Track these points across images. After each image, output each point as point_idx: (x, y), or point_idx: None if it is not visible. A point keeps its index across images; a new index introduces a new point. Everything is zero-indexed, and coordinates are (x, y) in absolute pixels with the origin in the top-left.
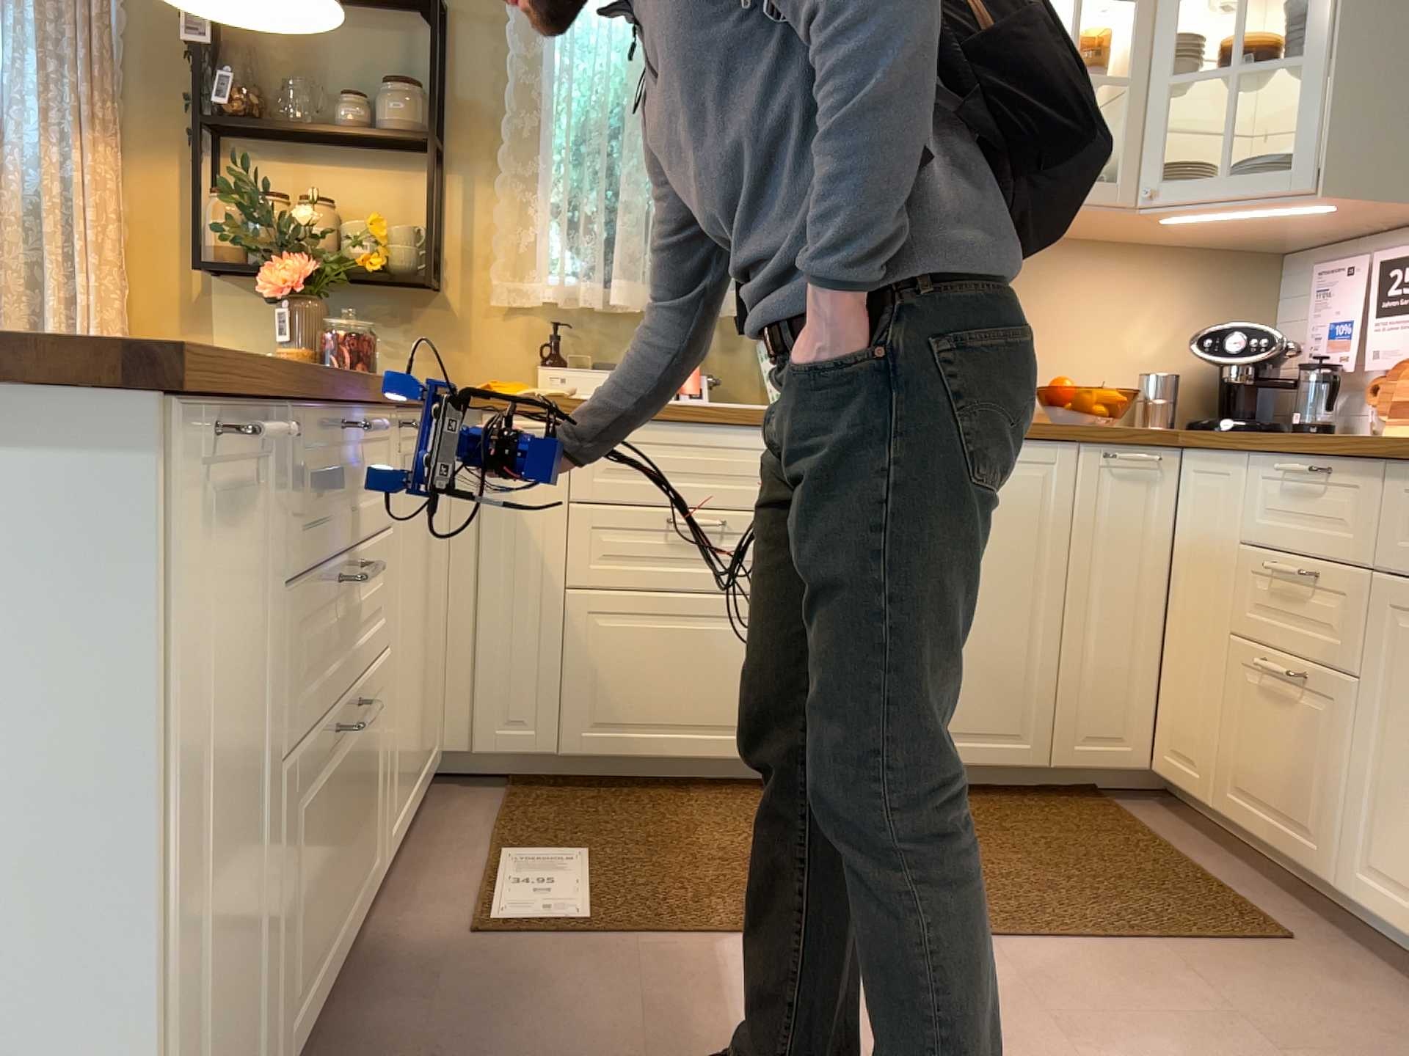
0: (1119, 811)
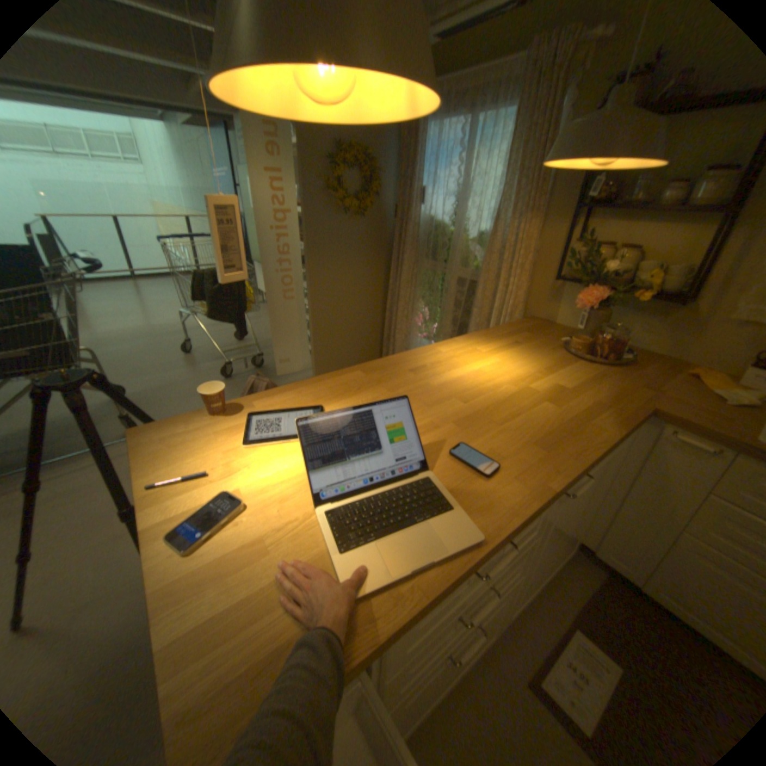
0: None
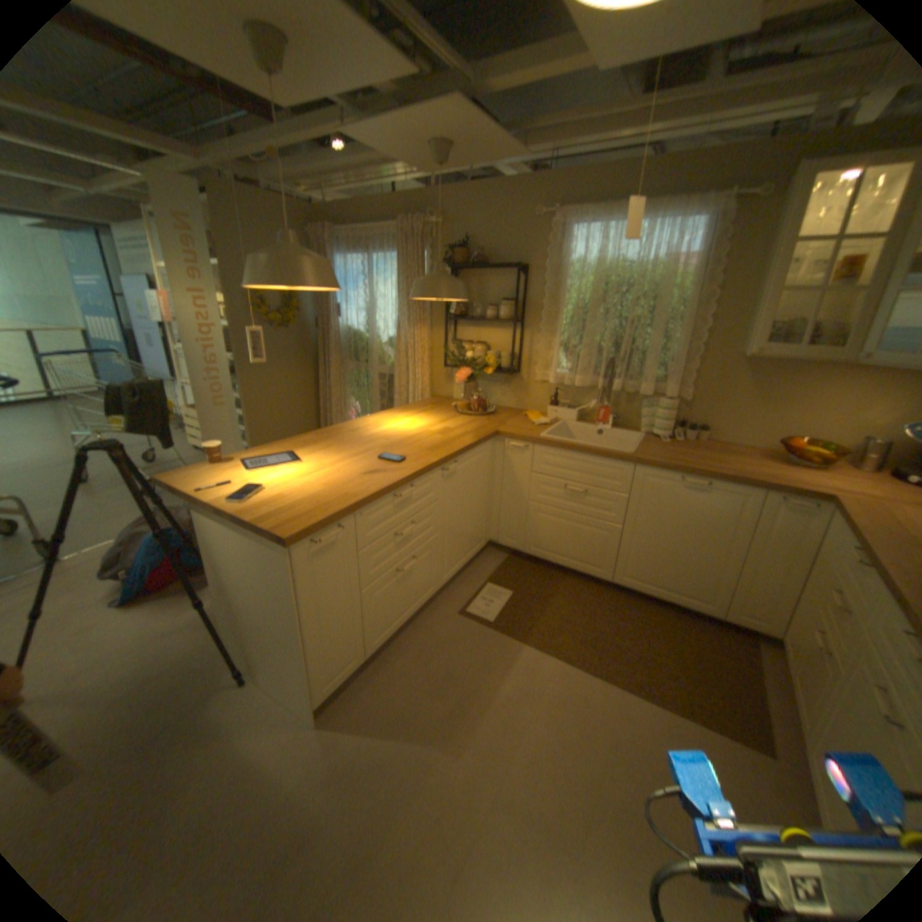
0: (756, 653)
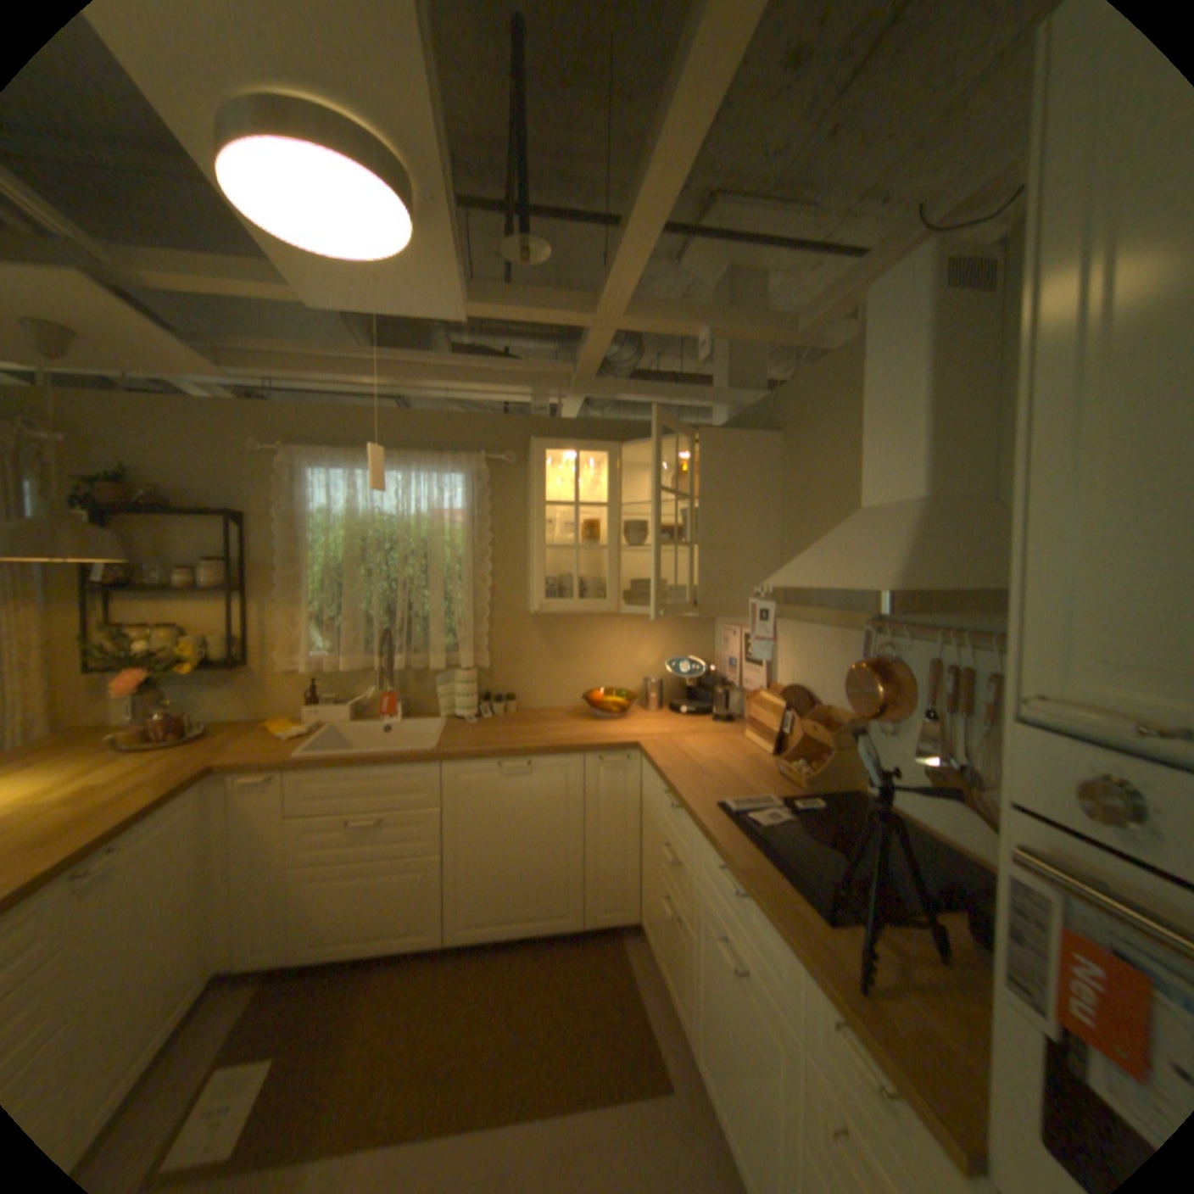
0: (621, 955)
